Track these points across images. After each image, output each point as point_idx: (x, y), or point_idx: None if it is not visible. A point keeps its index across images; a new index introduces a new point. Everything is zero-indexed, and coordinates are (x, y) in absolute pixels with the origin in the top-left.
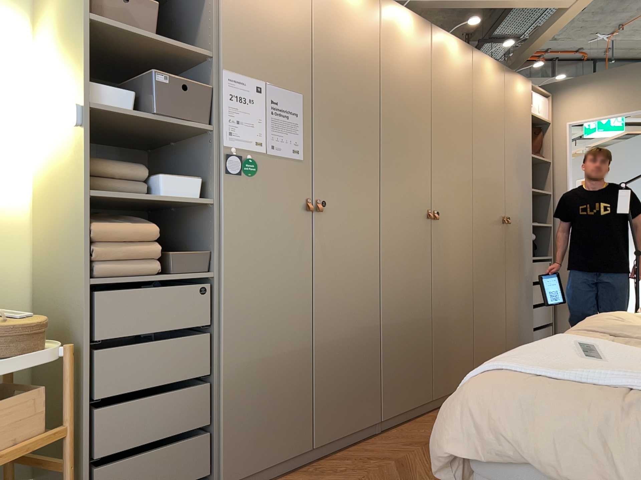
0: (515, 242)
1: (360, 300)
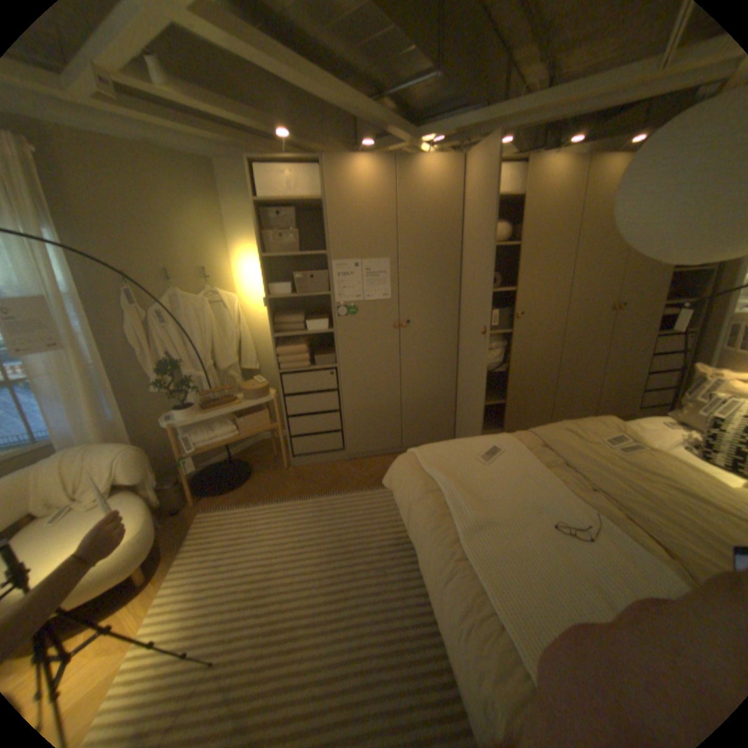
0: (641, 323)
1: (442, 375)
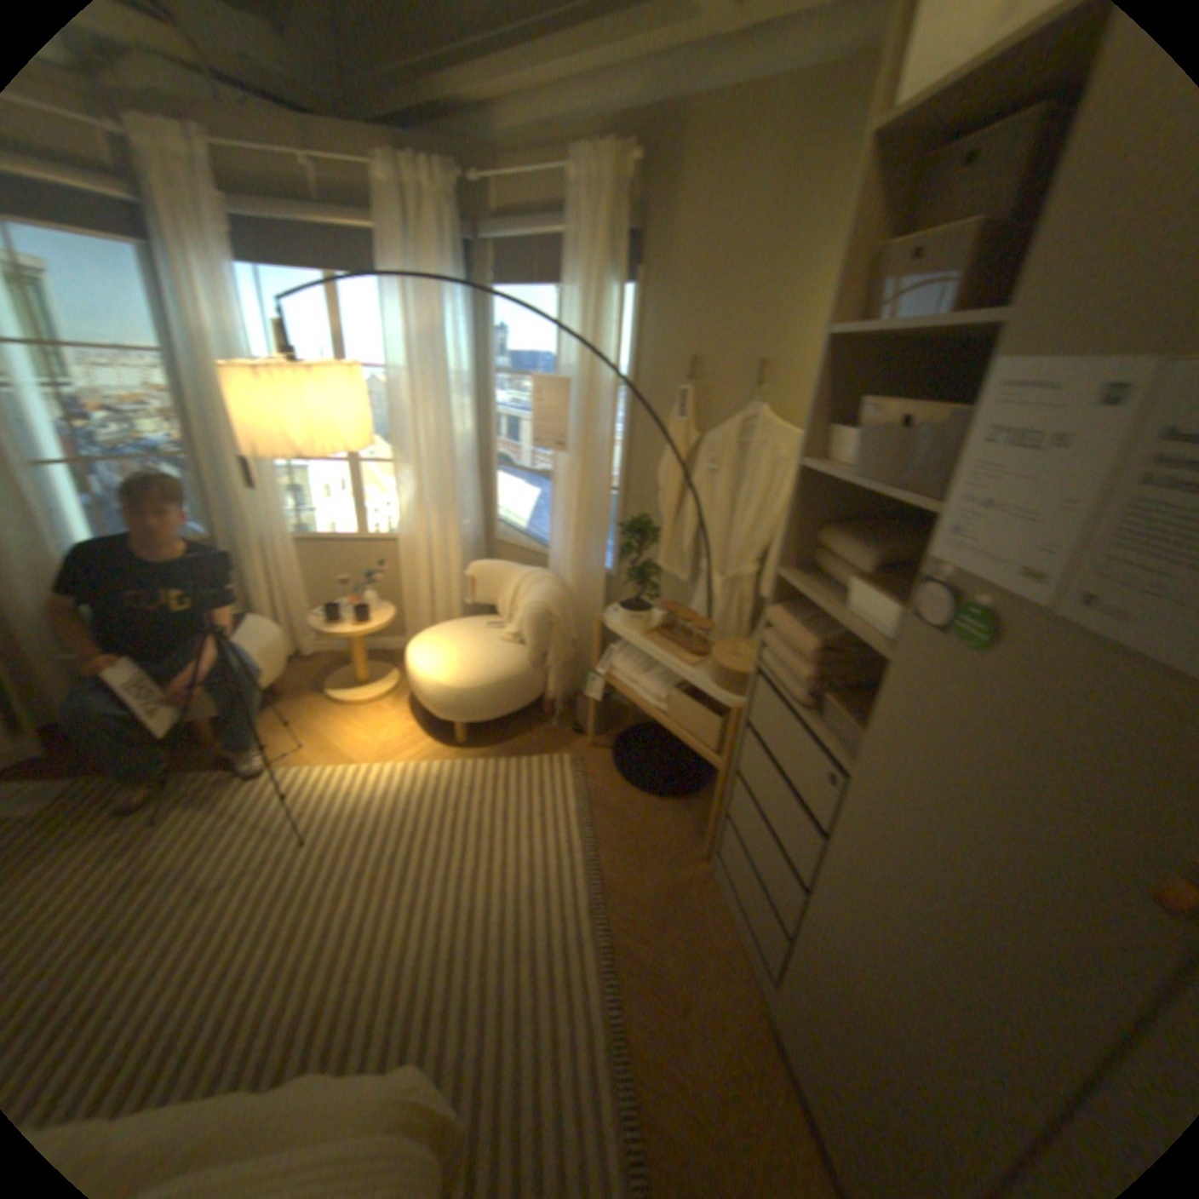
0: None
1: None
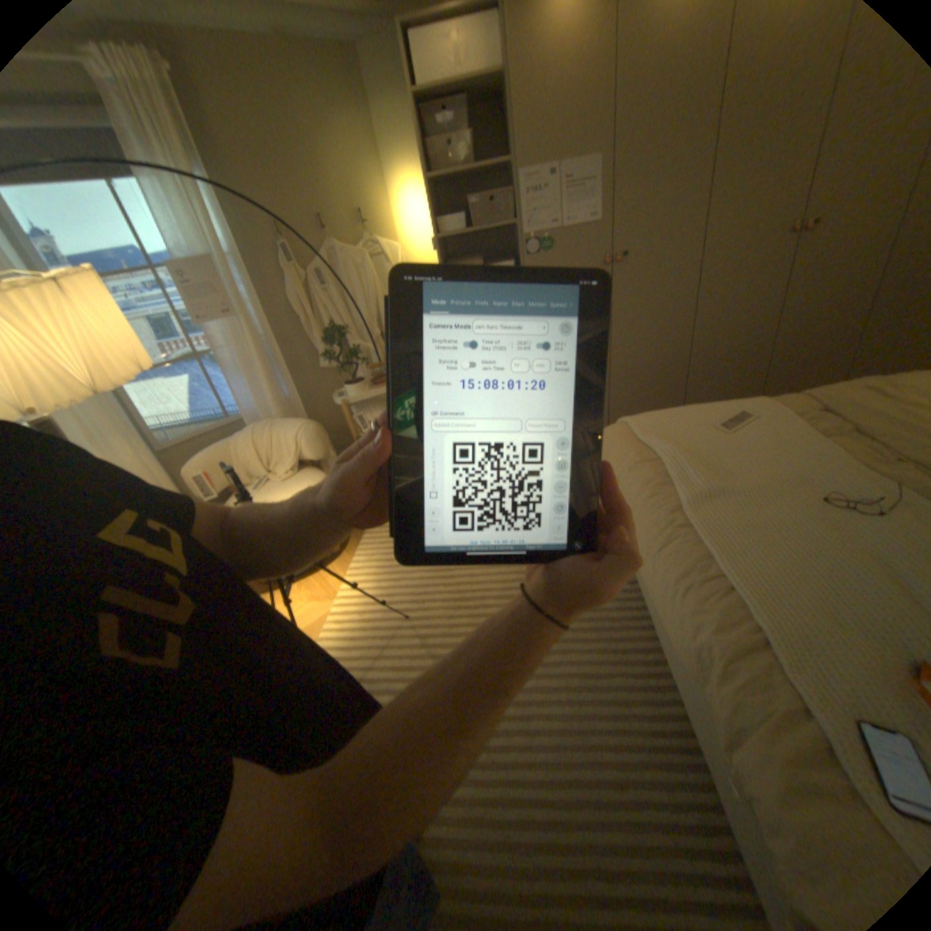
0: None
1: (670, 332)
